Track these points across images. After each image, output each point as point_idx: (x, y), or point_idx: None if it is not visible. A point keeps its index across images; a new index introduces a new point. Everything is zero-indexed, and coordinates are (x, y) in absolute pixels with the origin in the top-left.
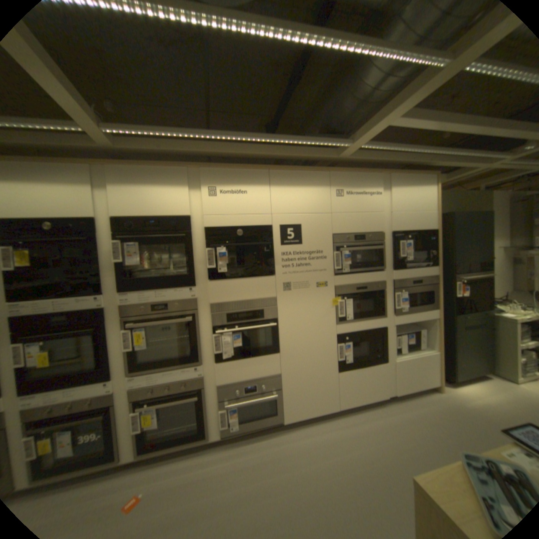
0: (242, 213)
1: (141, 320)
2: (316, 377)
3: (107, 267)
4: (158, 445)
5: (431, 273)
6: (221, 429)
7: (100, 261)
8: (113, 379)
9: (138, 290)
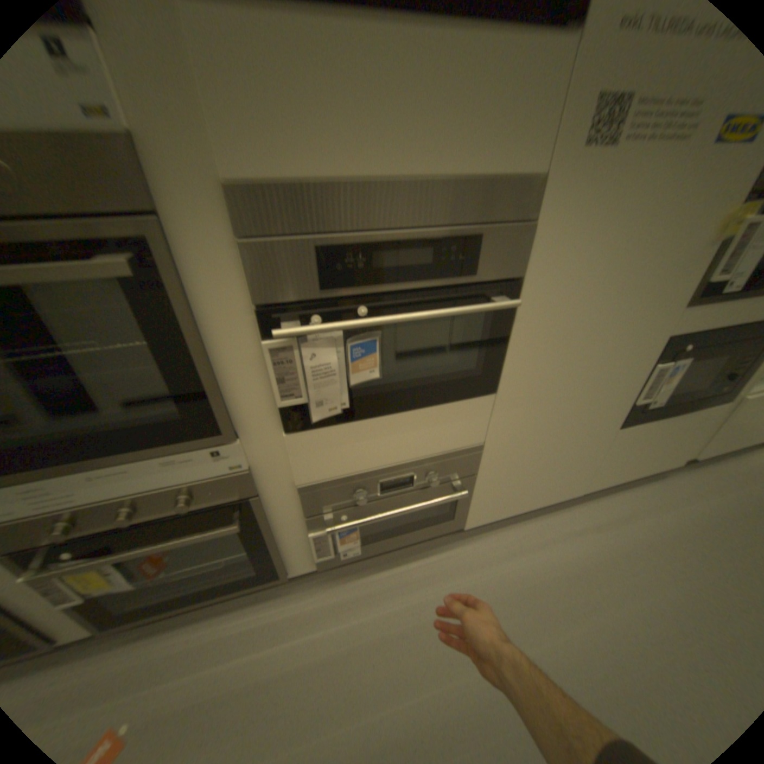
0: None
1: None
2: (567, 441)
3: None
4: (157, 605)
5: None
6: (320, 560)
7: None
8: None
9: None
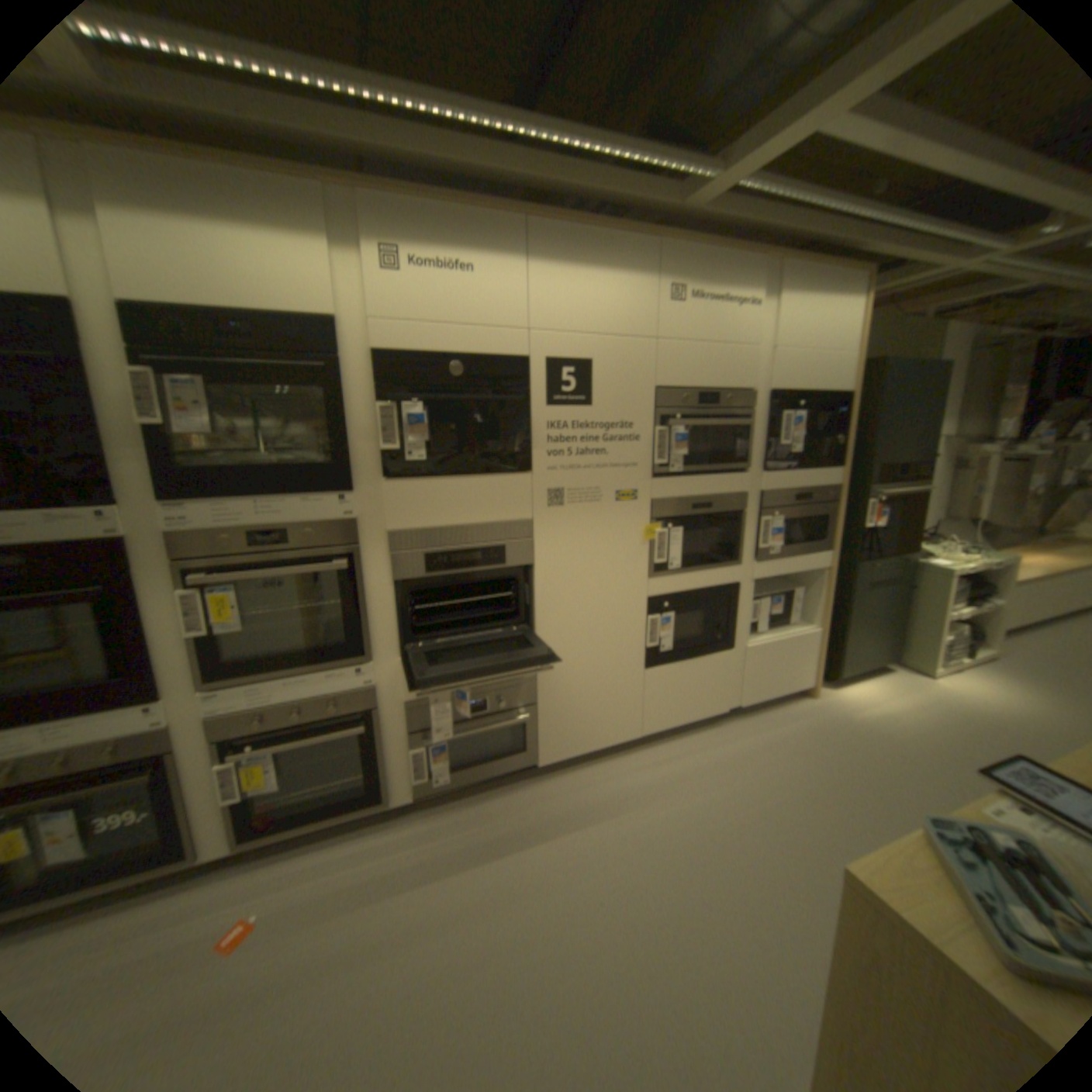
0: (461, 321)
1: (223, 568)
2: (602, 678)
3: (121, 437)
4: (281, 822)
5: (828, 480)
6: (415, 783)
7: (100, 421)
8: (164, 699)
9: (209, 497)
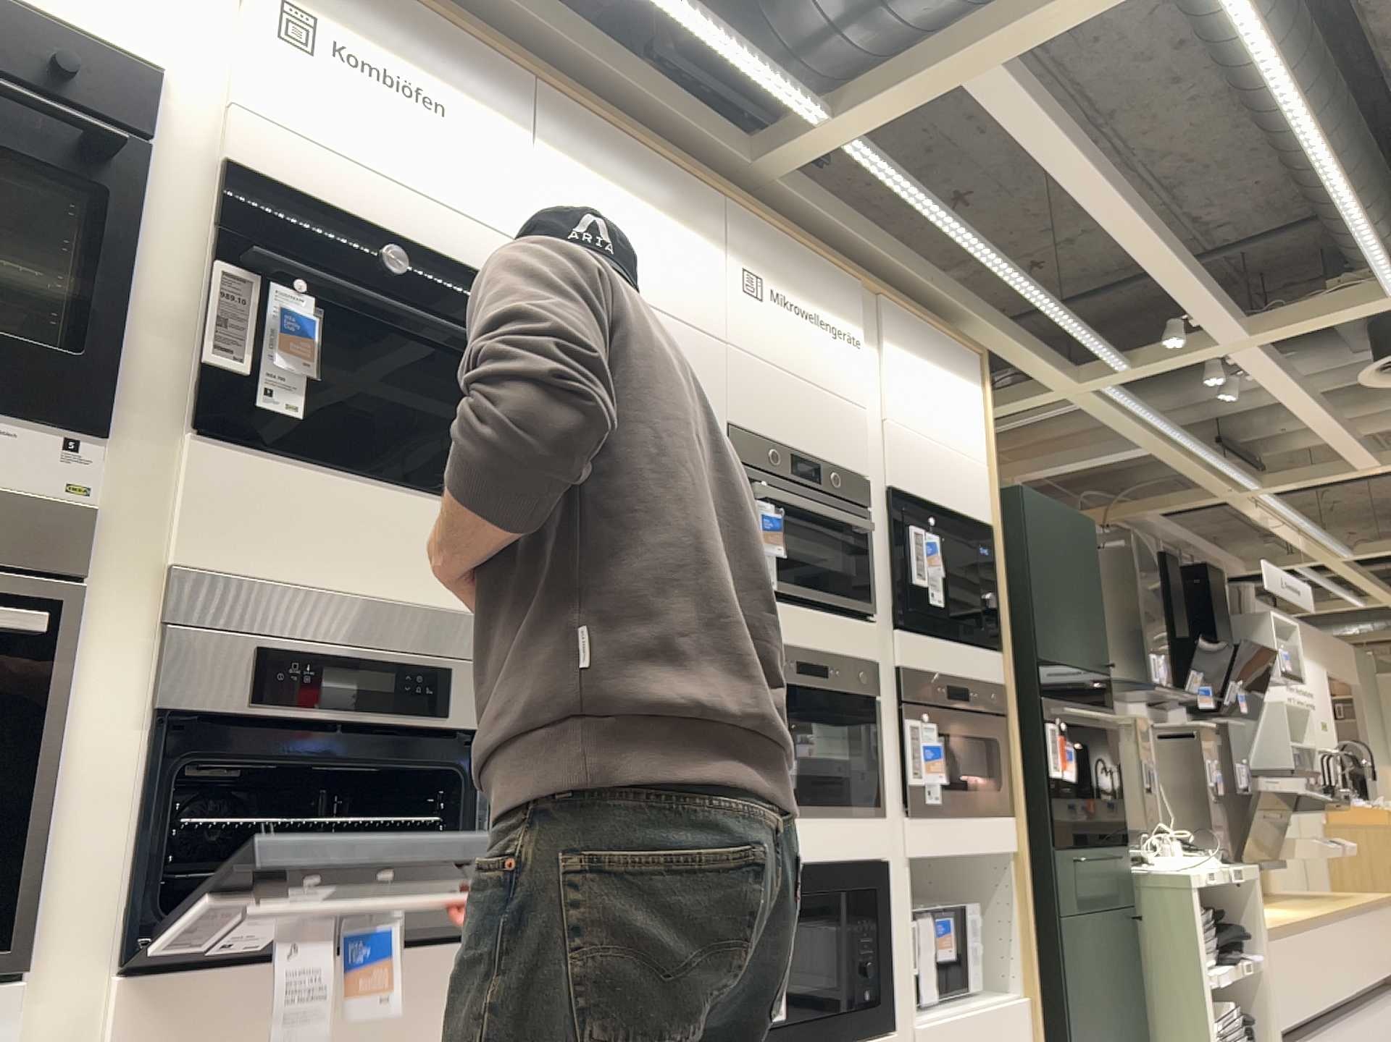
0: (416, 182)
1: None
2: None
3: None
4: None
5: (986, 670)
6: None
7: None
8: None
9: None
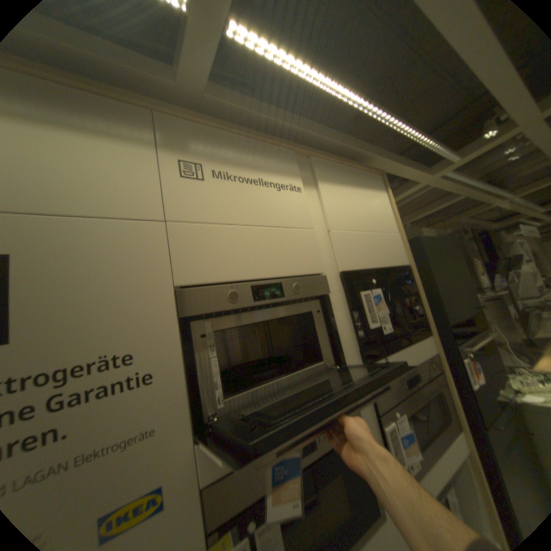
0: None
1: None
2: None
3: None
4: None
5: (427, 353)
6: None
7: None
8: None
9: None
